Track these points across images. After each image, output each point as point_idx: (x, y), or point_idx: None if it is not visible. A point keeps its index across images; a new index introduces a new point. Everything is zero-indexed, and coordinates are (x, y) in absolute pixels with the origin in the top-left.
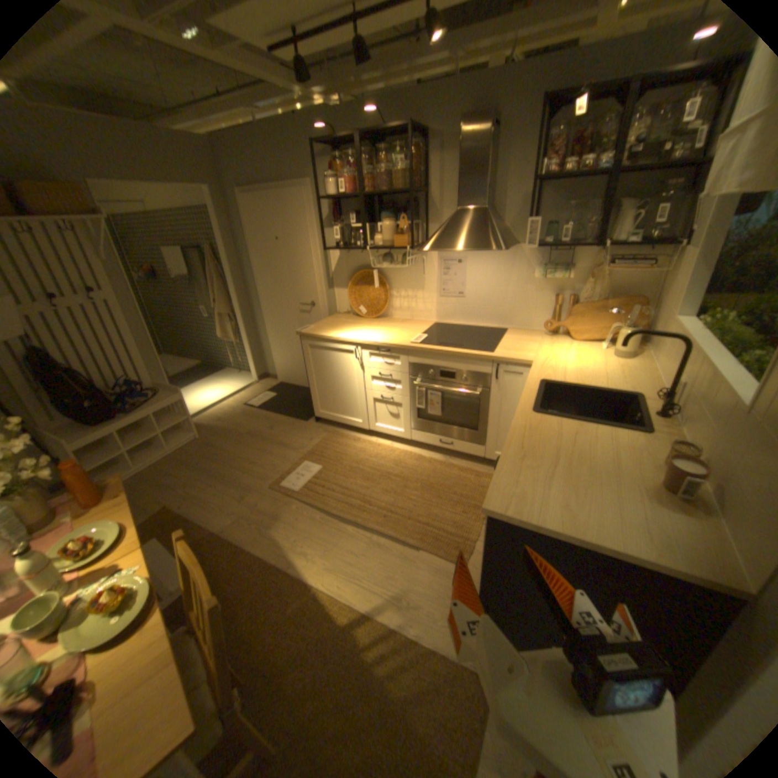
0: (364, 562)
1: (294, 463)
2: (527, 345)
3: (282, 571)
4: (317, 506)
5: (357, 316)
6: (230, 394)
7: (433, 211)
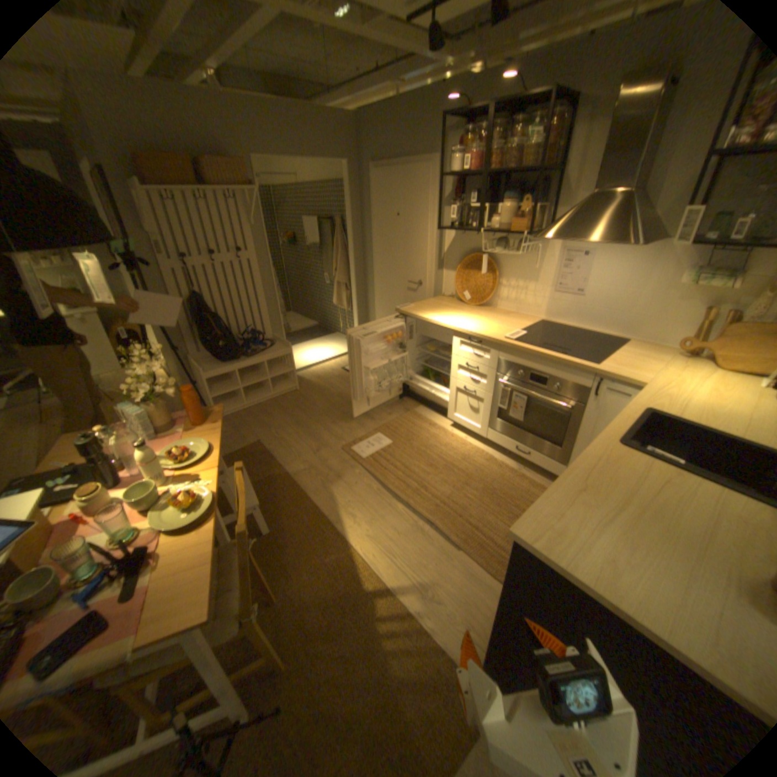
0: (404, 542)
1: (368, 432)
2: (648, 363)
3: (331, 524)
4: (377, 477)
5: (459, 301)
6: (333, 356)
7: (566, 192)
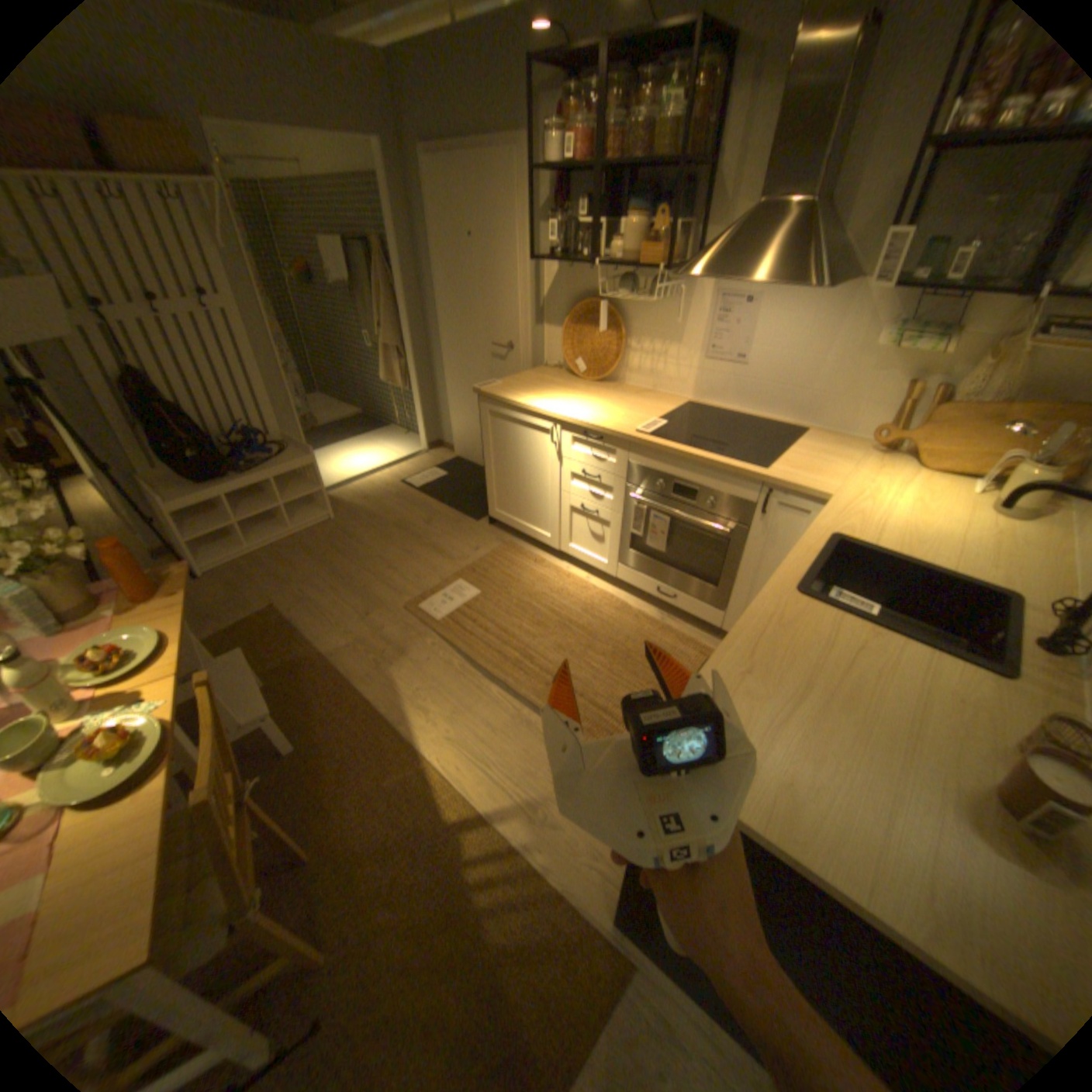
0: (502, 742)
1: (445, 579)
2: (833, 463)
3: (392, 727)
4: (460, 647)
5: (571, 374)
6: (387, 463)
7: (720, 202)
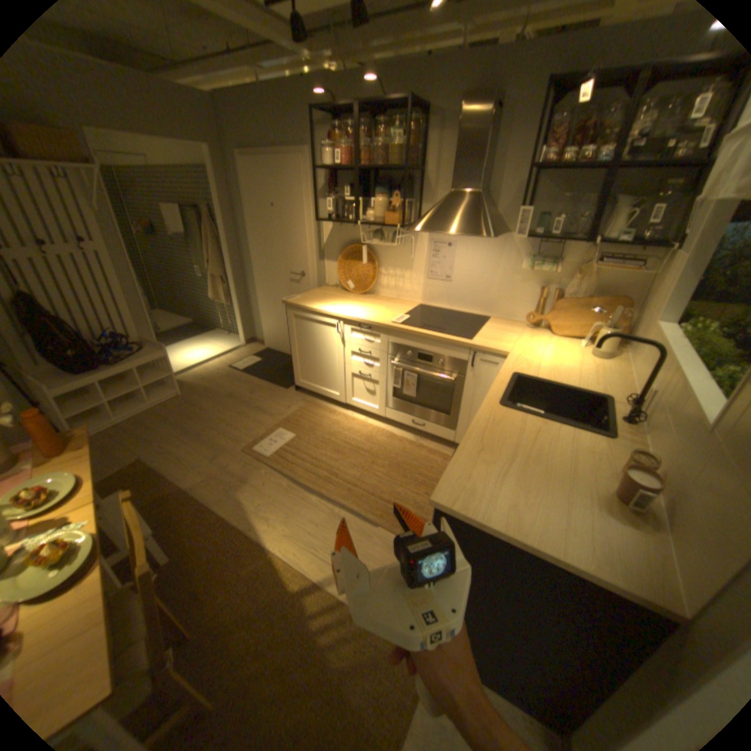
0: (323, 533)
1: (269, 429)
2: (507, 335)
3: (243, 534)
4: (285, 473)
5: (344, 291)
6: (216, 355)
7: (428, 191)
